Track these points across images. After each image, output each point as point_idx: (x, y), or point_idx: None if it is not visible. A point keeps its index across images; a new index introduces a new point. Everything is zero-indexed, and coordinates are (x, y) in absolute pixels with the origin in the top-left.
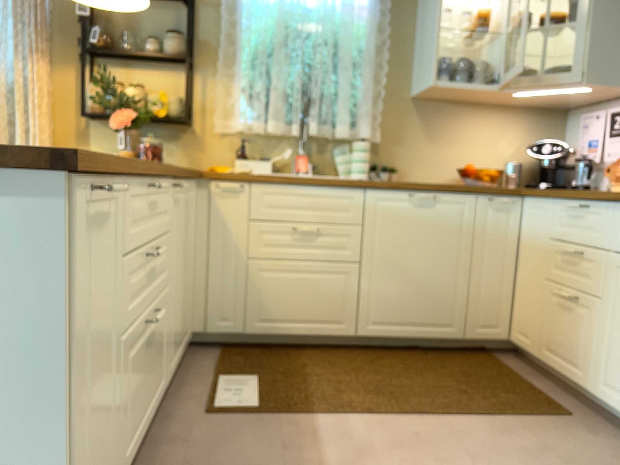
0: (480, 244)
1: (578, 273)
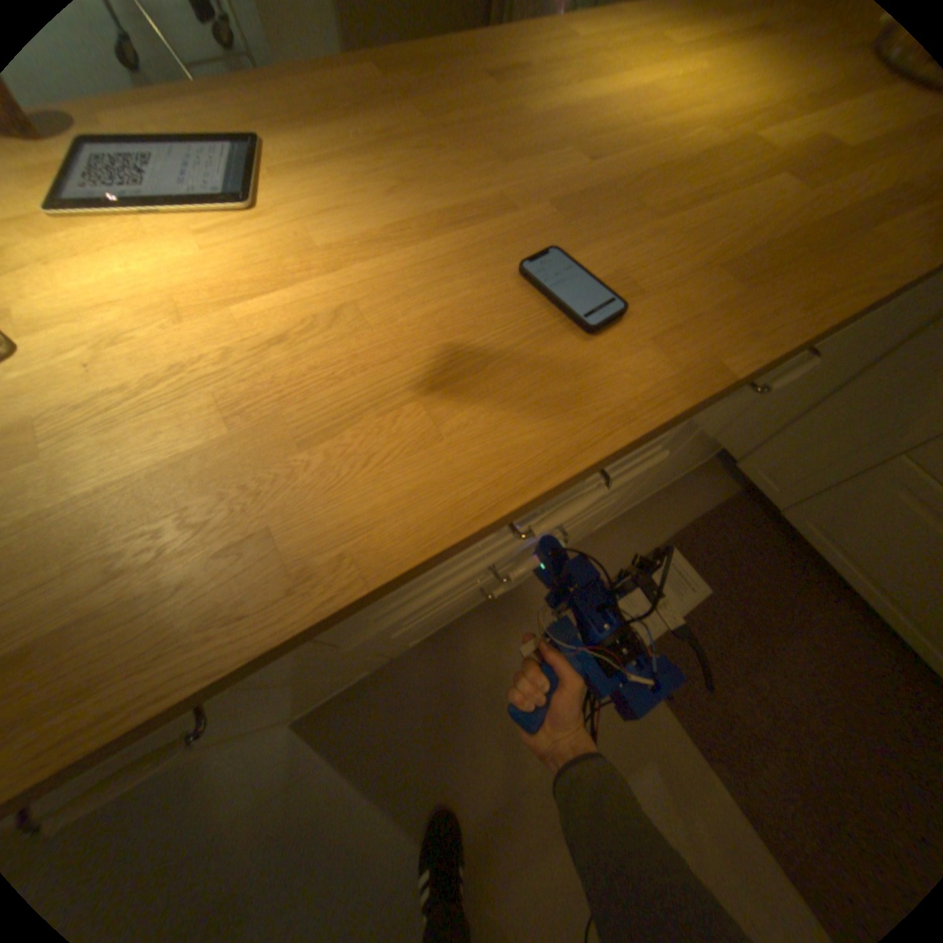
0: None
1: None
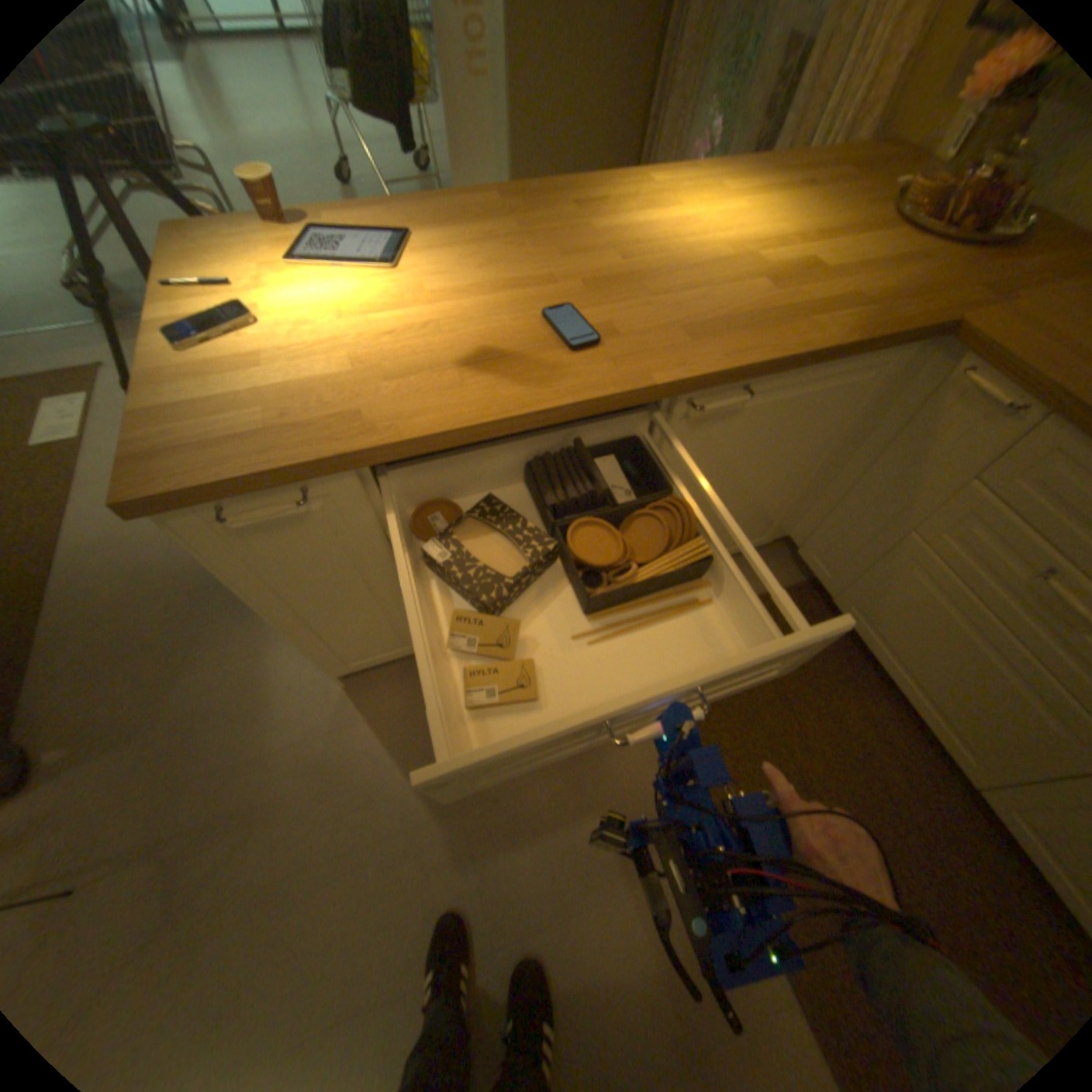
0: None
1: None
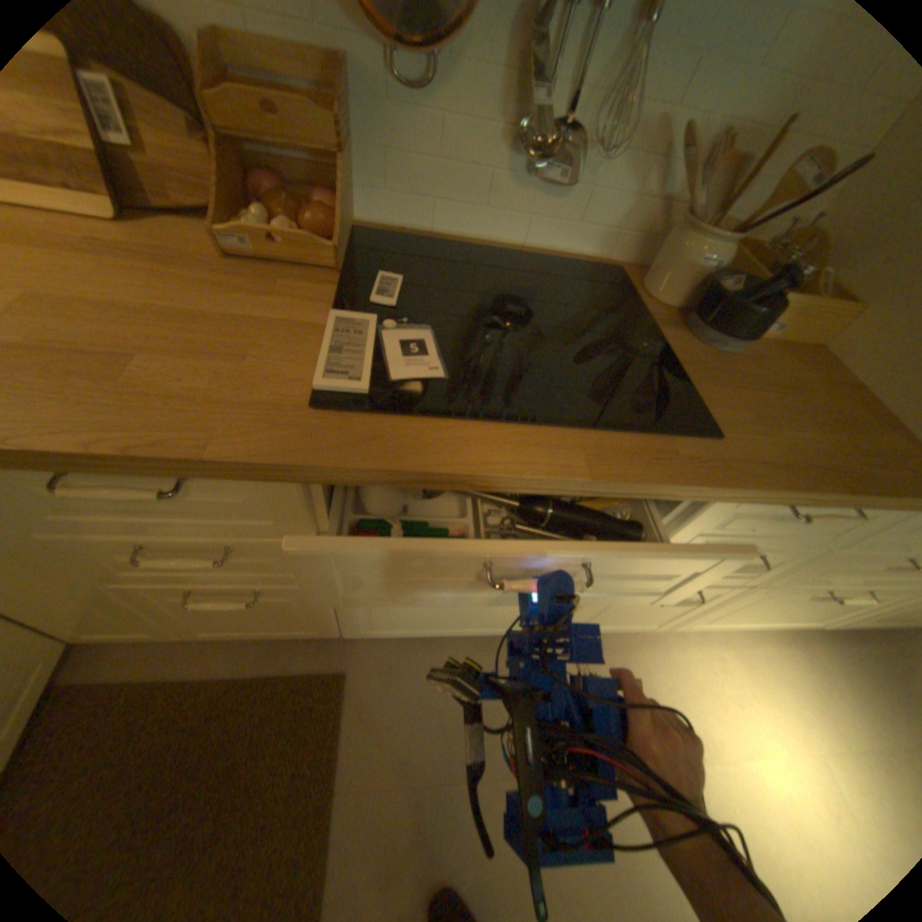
0: None
1: (223, 569)
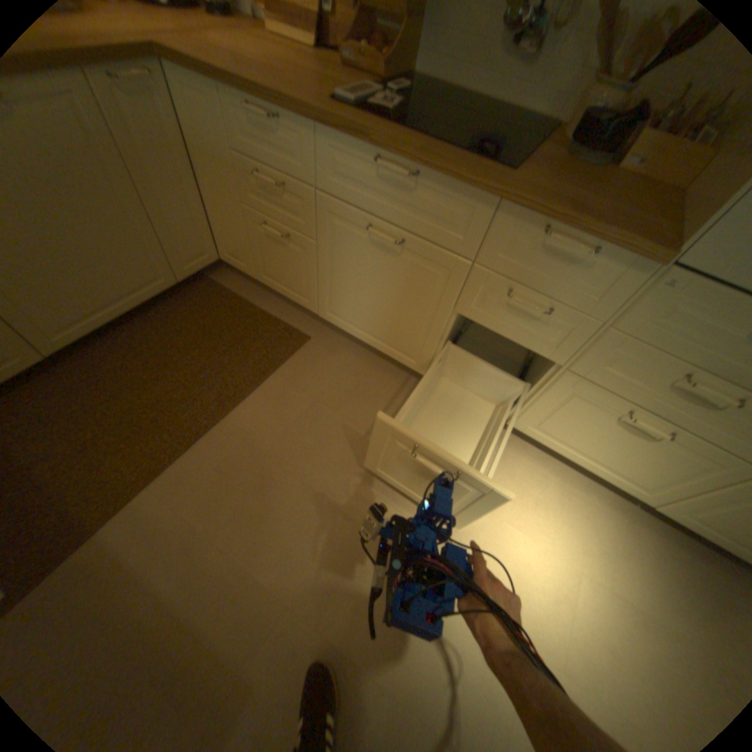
0: (132, 162)
1: (279, 204)
